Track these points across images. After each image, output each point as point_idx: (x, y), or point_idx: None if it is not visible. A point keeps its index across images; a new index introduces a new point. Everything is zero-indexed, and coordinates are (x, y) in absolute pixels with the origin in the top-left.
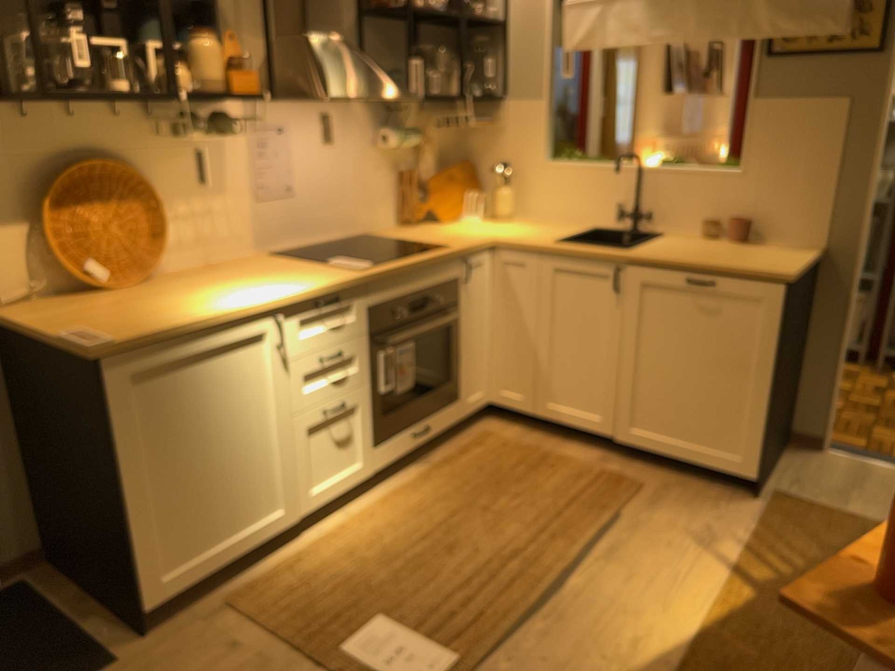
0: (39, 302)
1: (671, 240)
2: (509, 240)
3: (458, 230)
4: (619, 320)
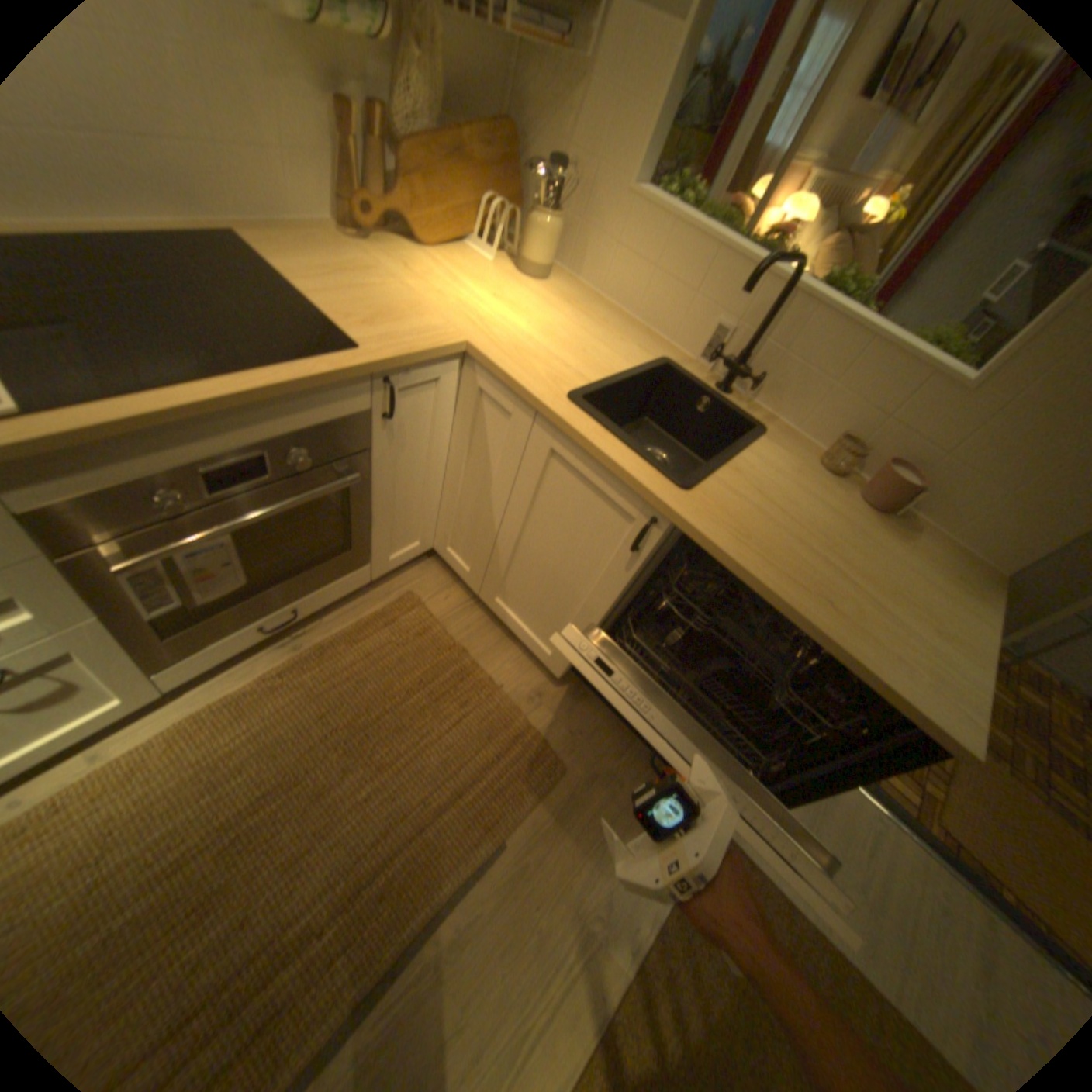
0: None
1: (768, 457)
2: (491, 358)
3: (429, 281)
4: (618, 582)
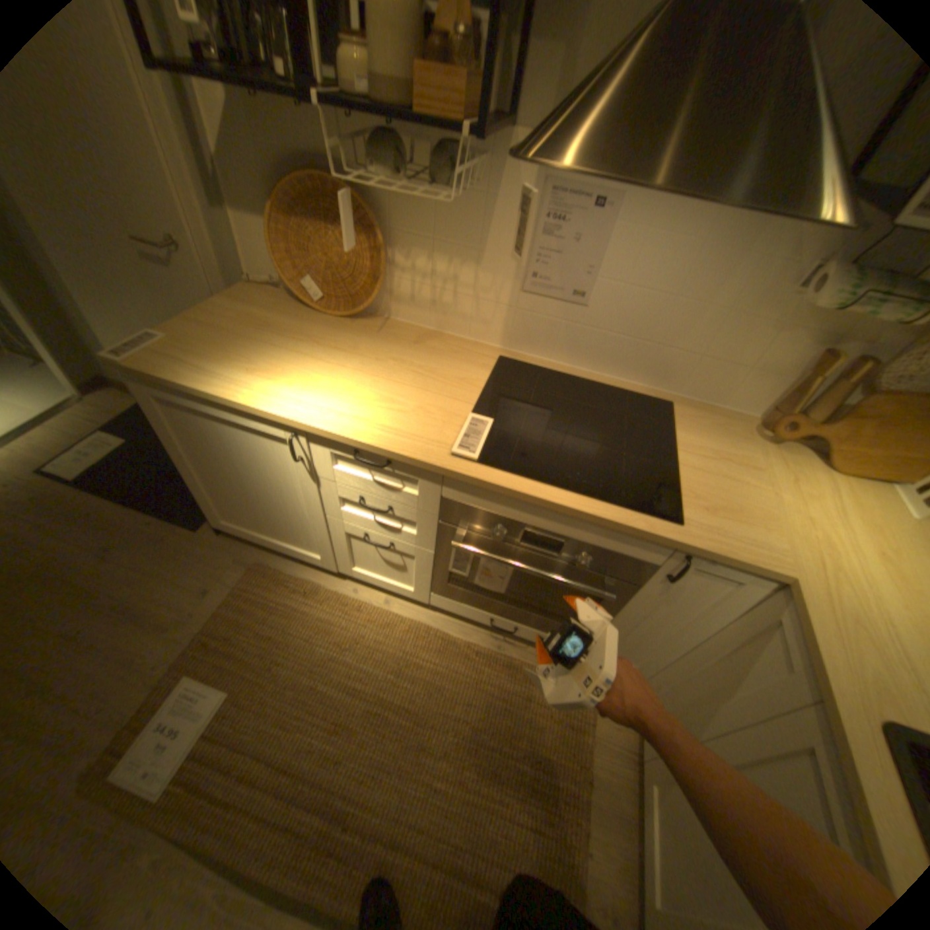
0: (270, 293)
1: None
2: (810, 612)
3: (808, 504)
4: None
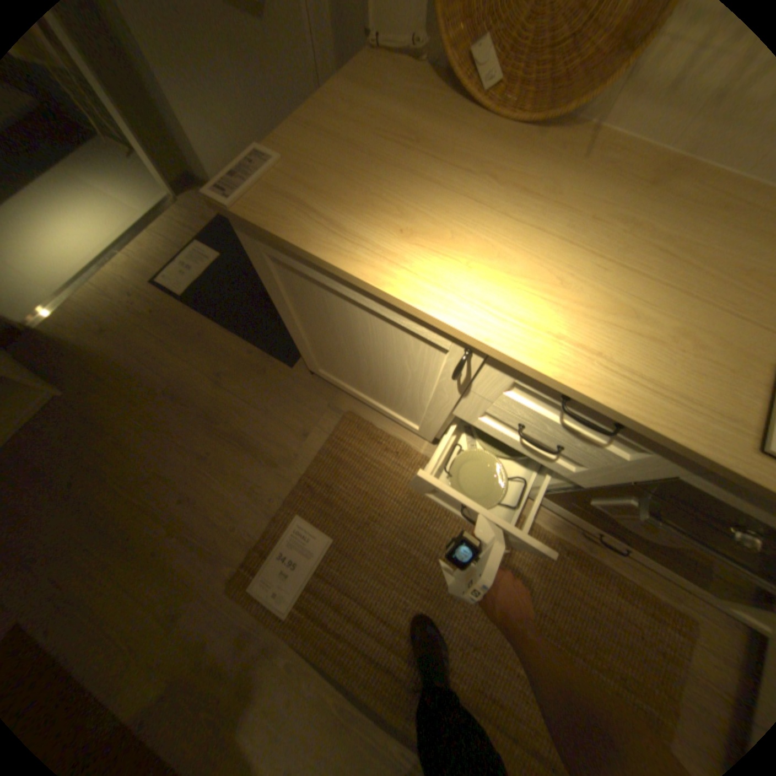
0: (412, 66)
1: None
2: None
3: None
4: None
